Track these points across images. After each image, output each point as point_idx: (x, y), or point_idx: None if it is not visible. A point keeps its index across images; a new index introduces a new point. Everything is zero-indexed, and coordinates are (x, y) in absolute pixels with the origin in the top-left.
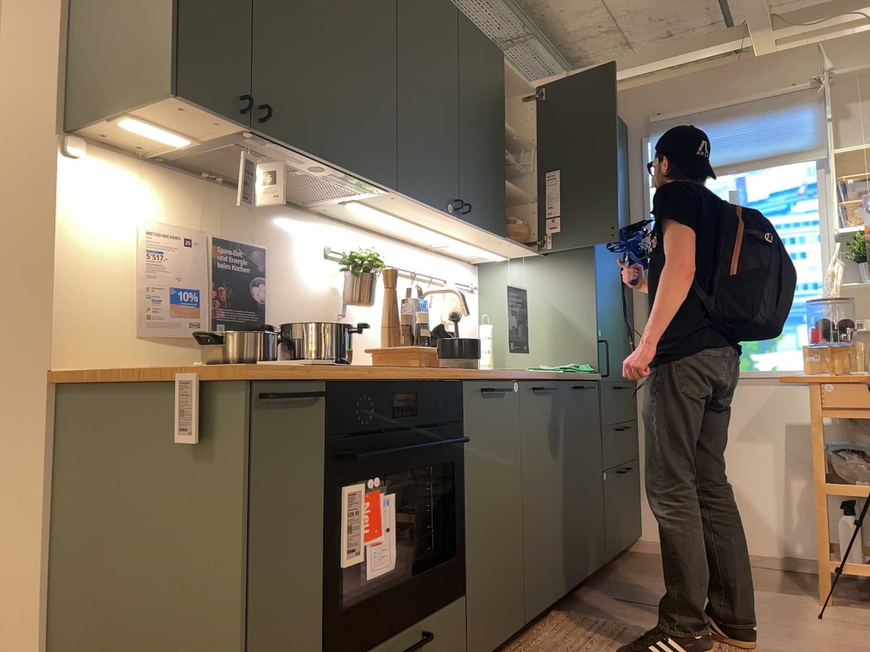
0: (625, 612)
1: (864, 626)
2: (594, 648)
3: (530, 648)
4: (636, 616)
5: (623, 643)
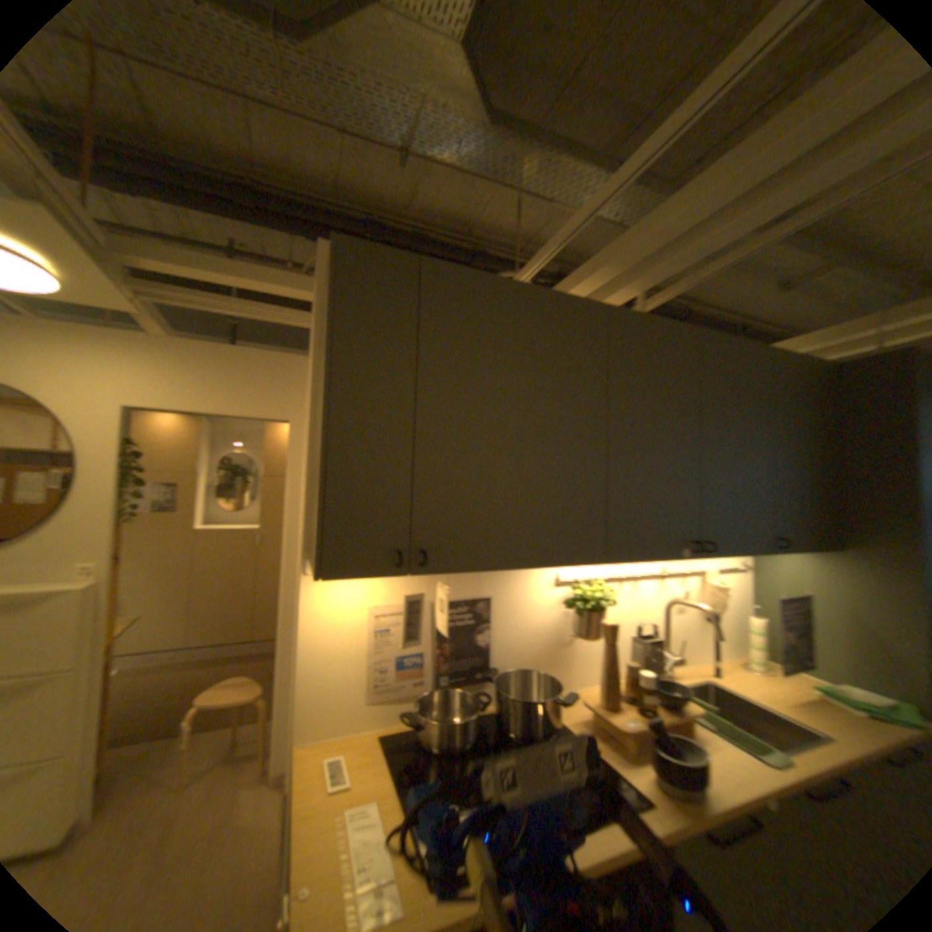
0: None
1: None
2: None
3: None
4: None
5: None
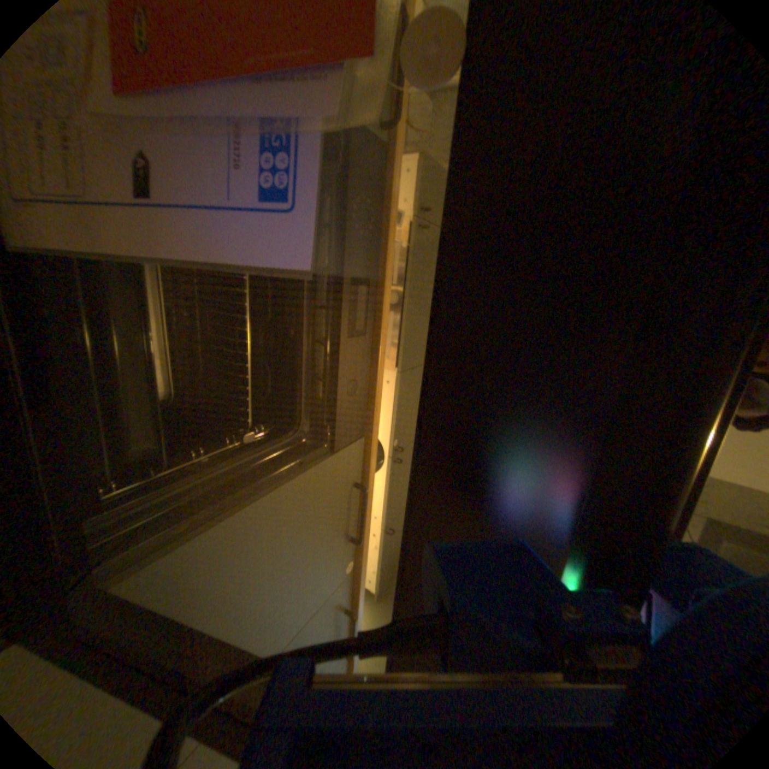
0: None
1: None
2: None
3: None
4: None
5: None
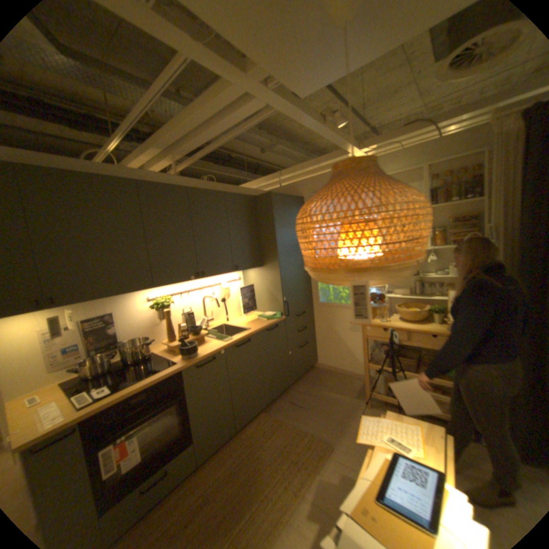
0: (288, 413)
1: None
2: (262, 440)
3: (239, 440)
4: (291, 415)
5: (274, 437)
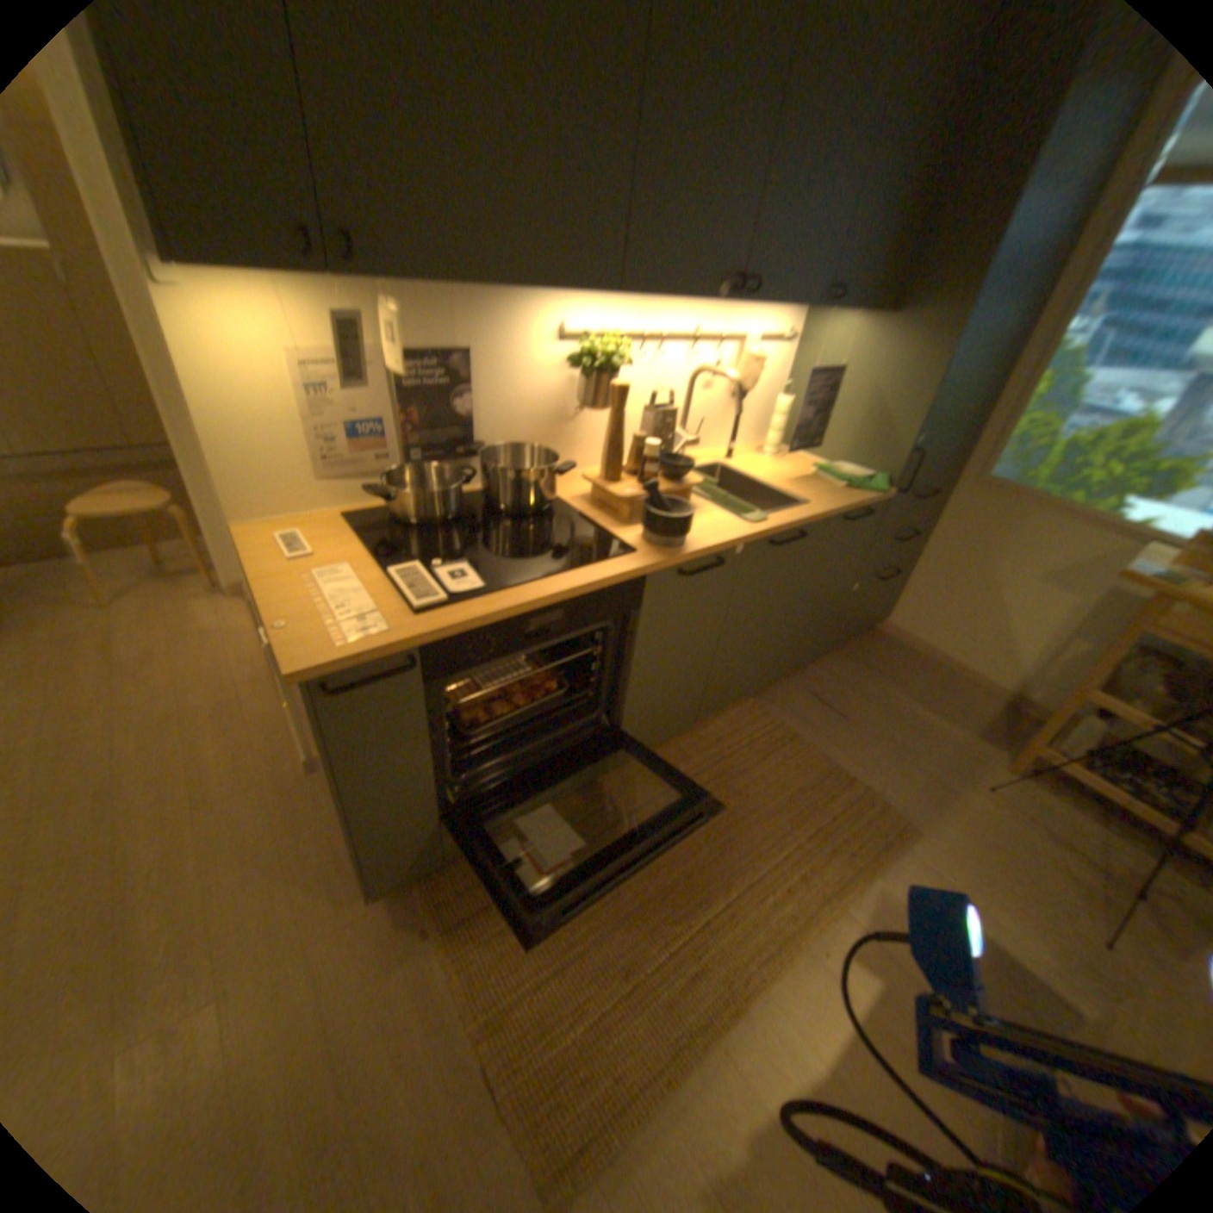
0: (806, 715)
1: (1029, 818)
2: (748, 756)
3: (695, 738)
4: (815, 723)
5: (776, 759)
